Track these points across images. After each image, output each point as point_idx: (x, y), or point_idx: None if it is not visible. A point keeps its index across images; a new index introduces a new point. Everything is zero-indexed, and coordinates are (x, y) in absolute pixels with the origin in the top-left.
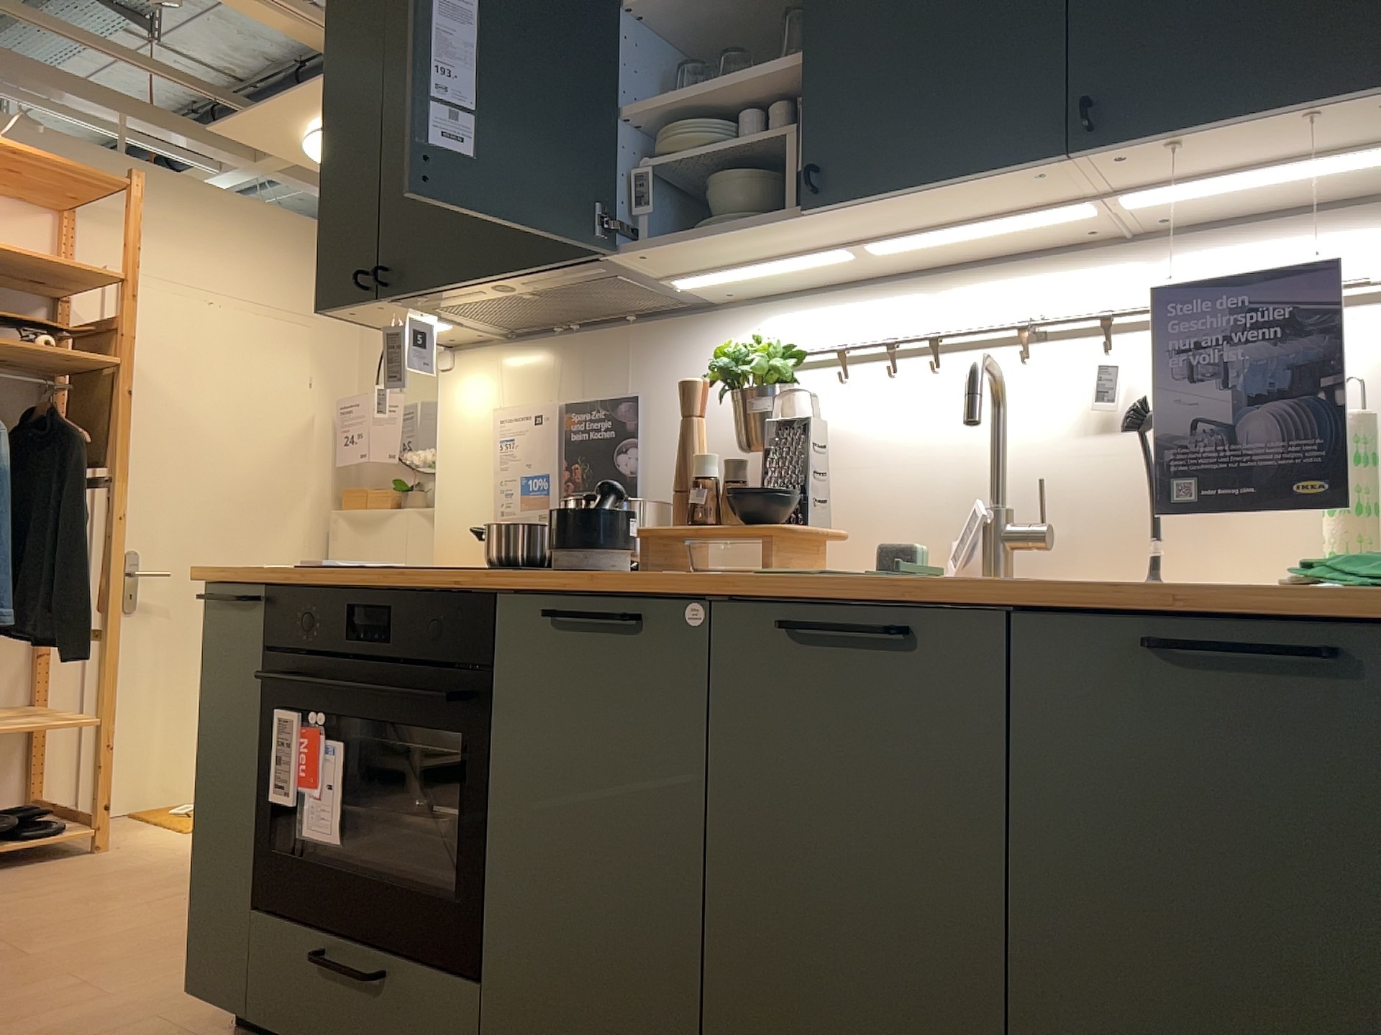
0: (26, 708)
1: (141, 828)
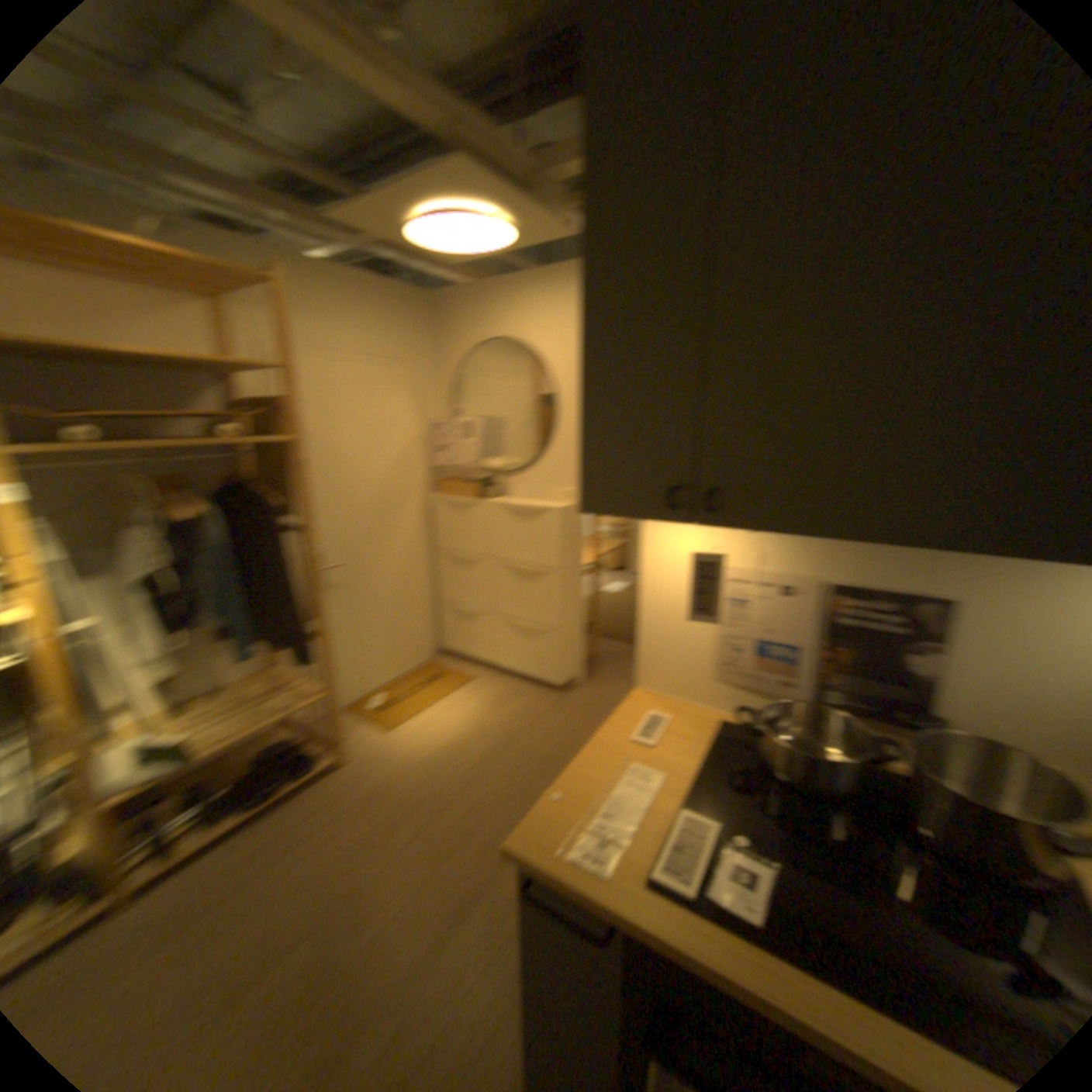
0: (277, 670)
1: (364, 725)
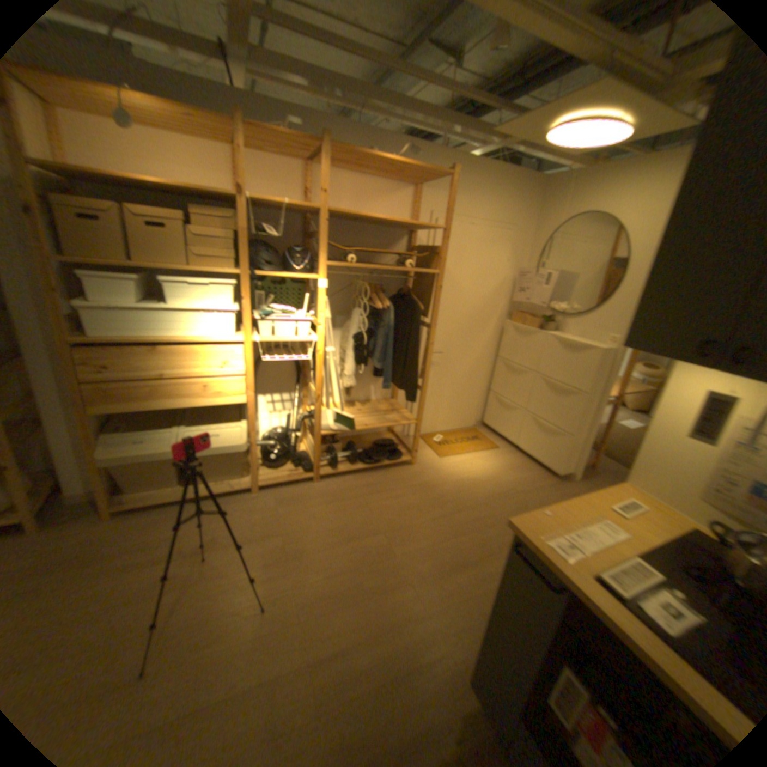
0: (389, 401)
1: (424, 448)
